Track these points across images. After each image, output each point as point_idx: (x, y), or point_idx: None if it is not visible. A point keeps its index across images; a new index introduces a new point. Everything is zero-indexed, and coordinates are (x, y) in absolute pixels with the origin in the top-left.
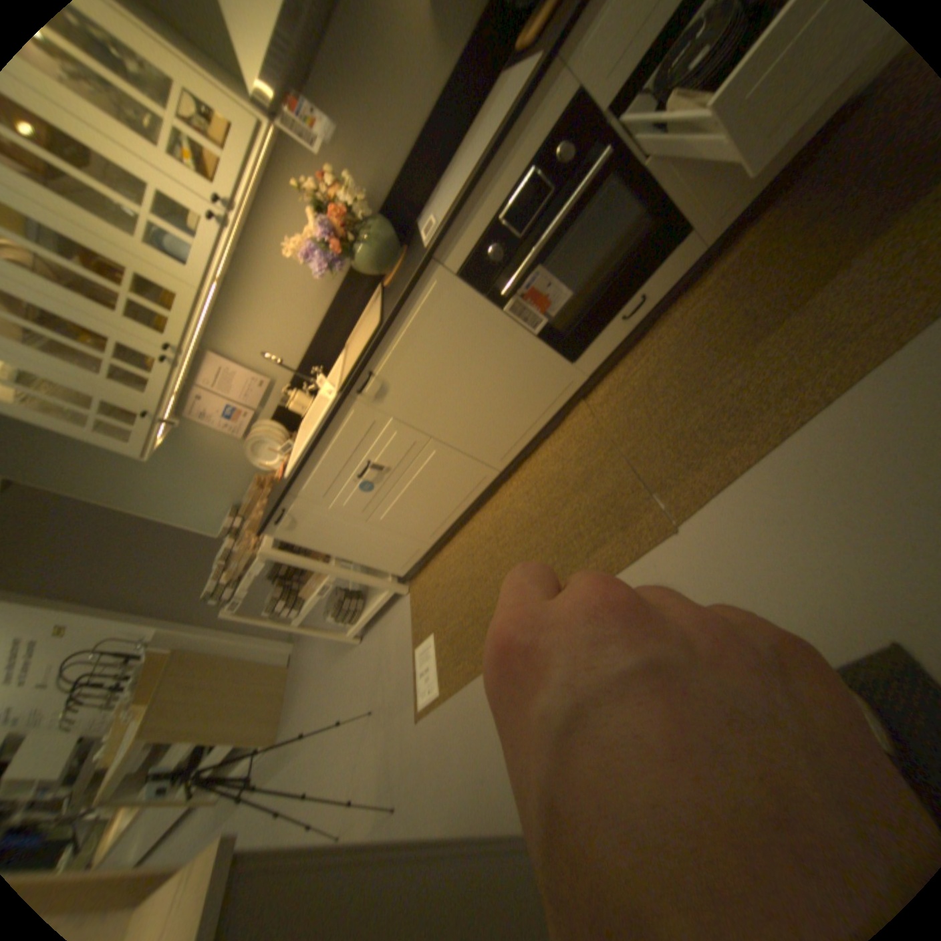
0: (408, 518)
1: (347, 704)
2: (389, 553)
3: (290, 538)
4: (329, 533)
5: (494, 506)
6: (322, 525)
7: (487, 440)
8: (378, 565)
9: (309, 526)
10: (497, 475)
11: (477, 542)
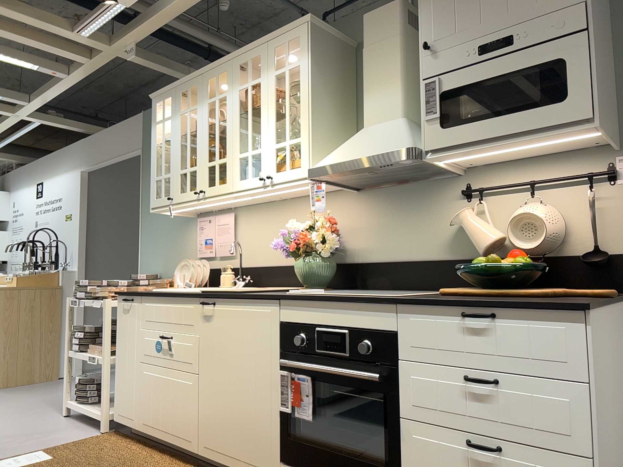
0: (147, 394)
1: (4, 423)
2: (123, 395)
3: (117, 313)
4: (125, 338)
5: (170, 466)
6: (128, 330)
7: (209, 423)
8: (115, 392)
9: (126, 322)
10: (193, 453)
11: (134, 464)
